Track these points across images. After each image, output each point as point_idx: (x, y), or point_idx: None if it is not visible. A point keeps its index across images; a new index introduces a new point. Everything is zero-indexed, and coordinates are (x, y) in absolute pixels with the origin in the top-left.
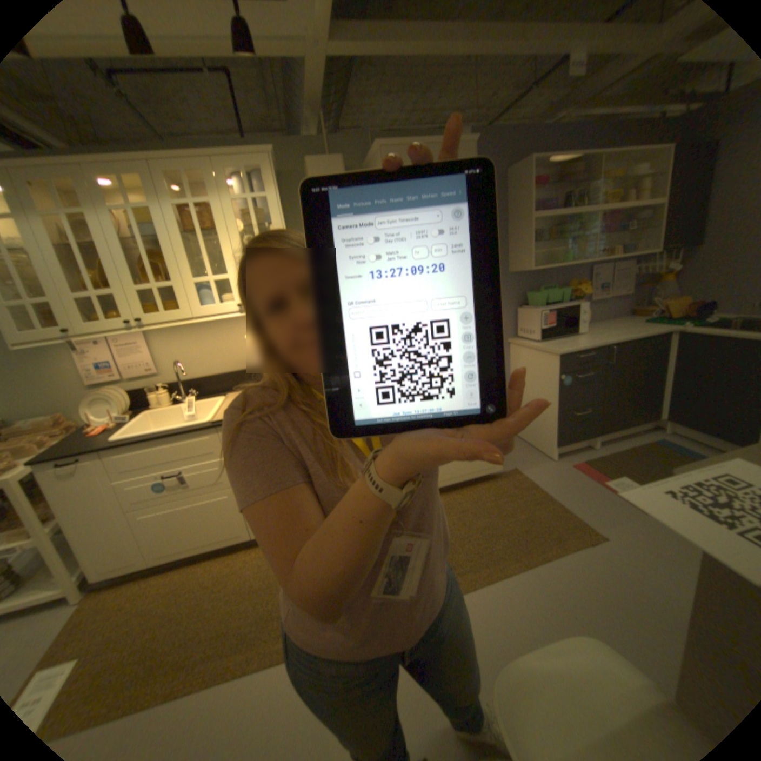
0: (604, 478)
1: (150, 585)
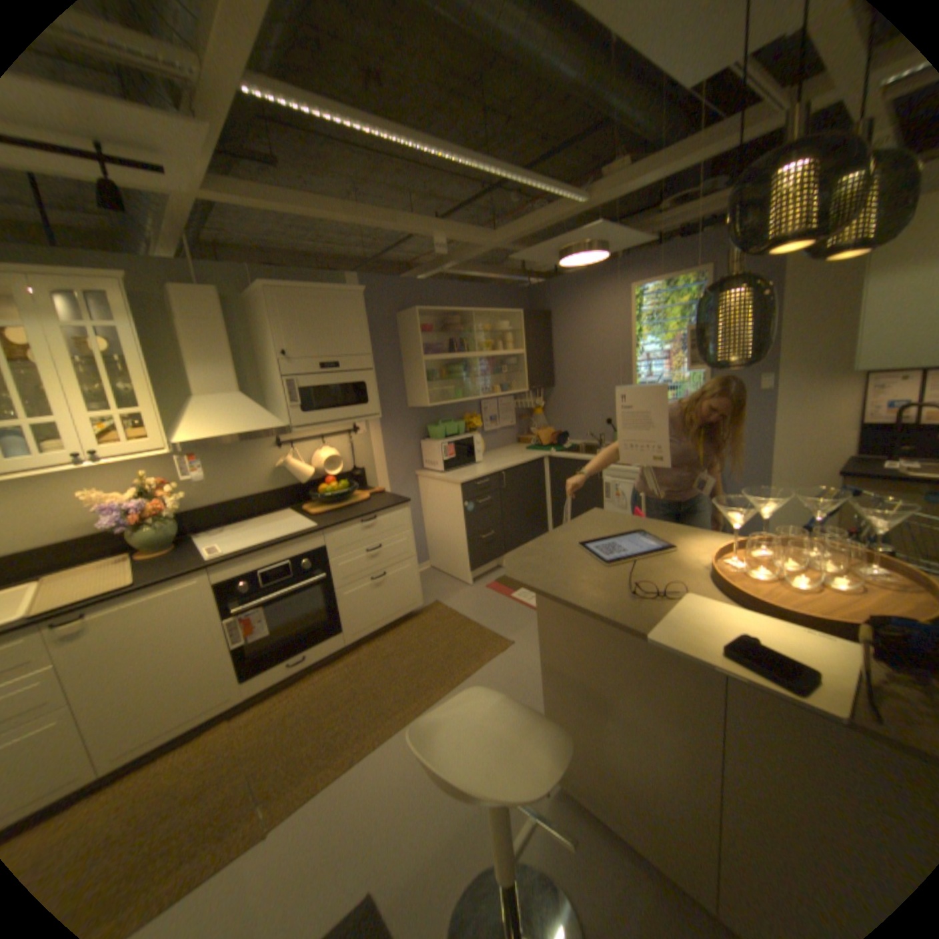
0: (510, 591)
1: None
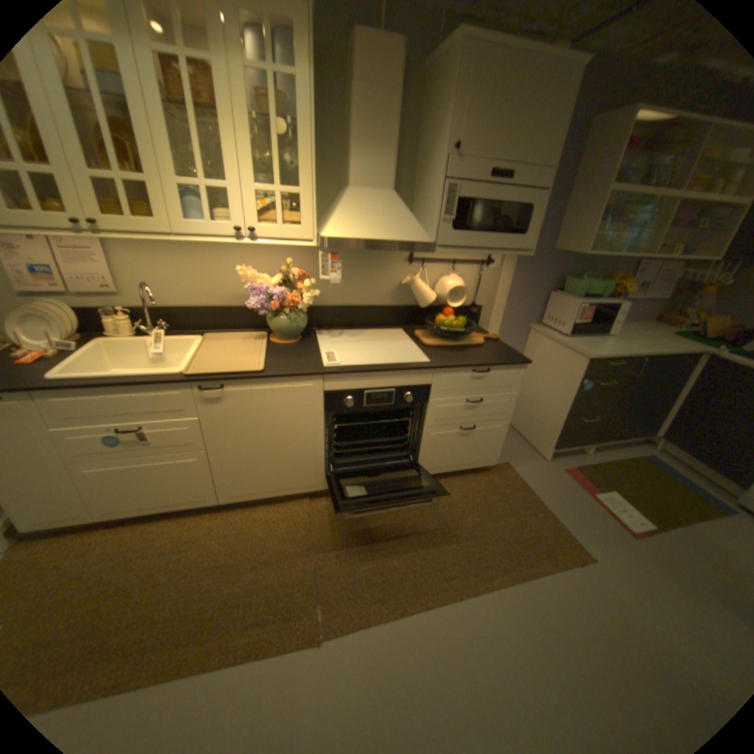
0: (595, 490)
1: (96, 541)
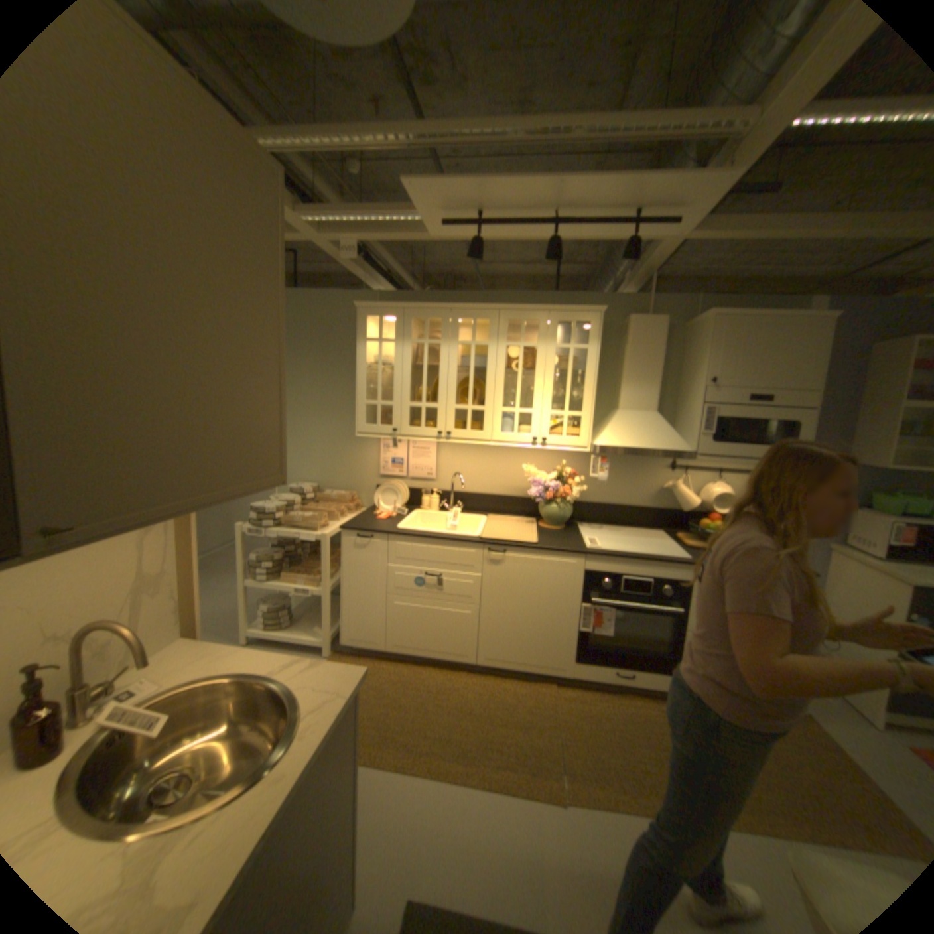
0: None
1: (383, 669)
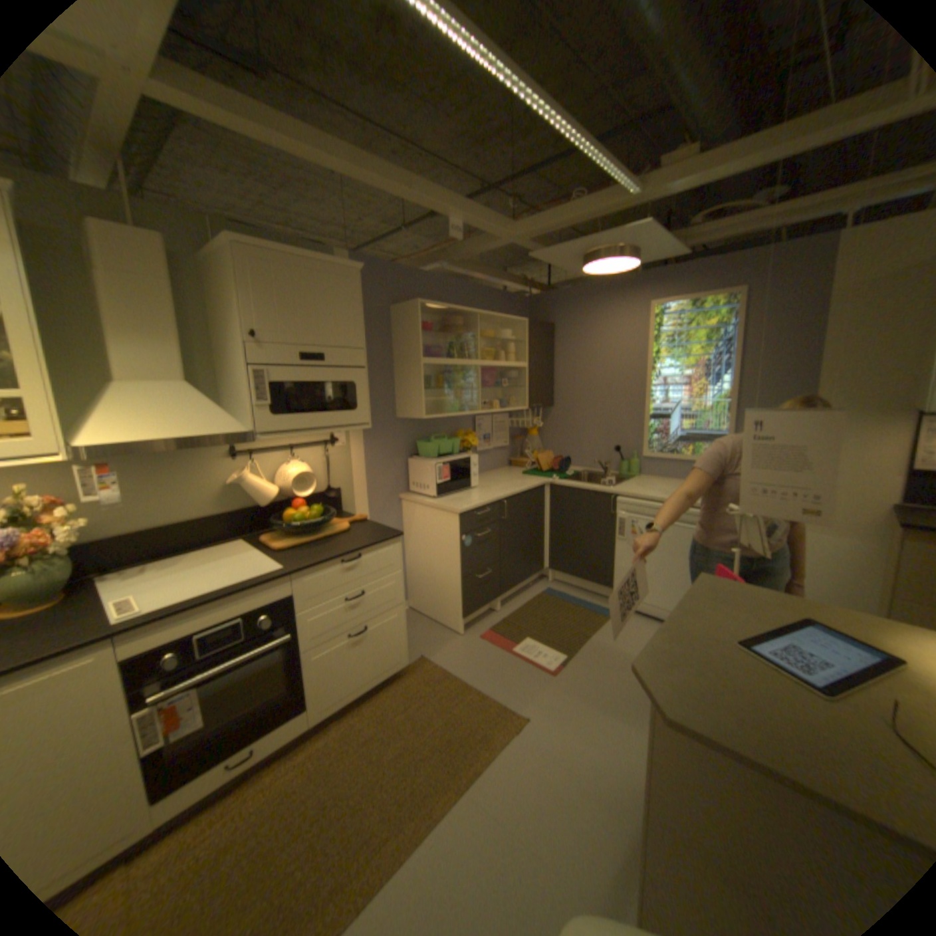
0: (510, 644)
1: None
